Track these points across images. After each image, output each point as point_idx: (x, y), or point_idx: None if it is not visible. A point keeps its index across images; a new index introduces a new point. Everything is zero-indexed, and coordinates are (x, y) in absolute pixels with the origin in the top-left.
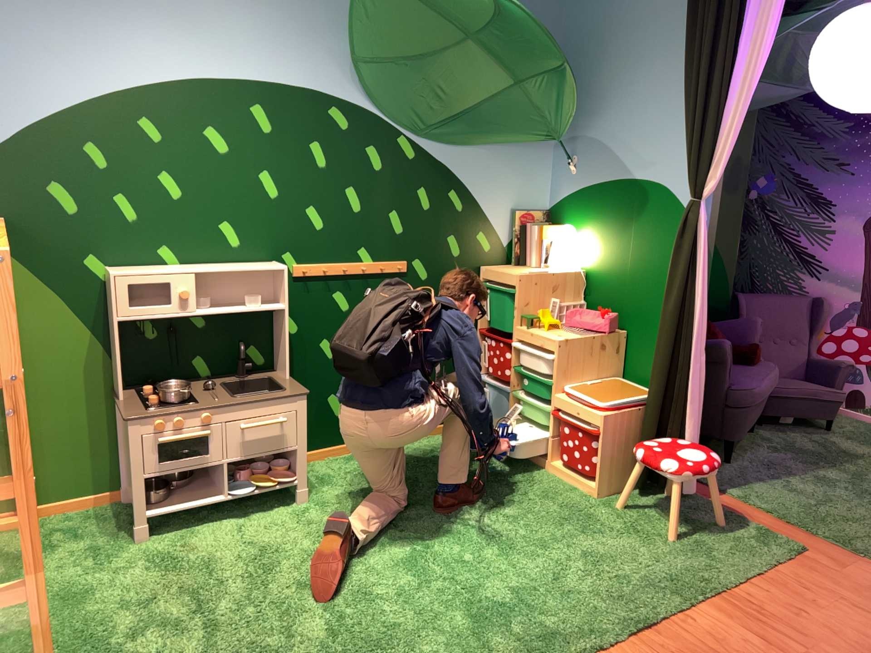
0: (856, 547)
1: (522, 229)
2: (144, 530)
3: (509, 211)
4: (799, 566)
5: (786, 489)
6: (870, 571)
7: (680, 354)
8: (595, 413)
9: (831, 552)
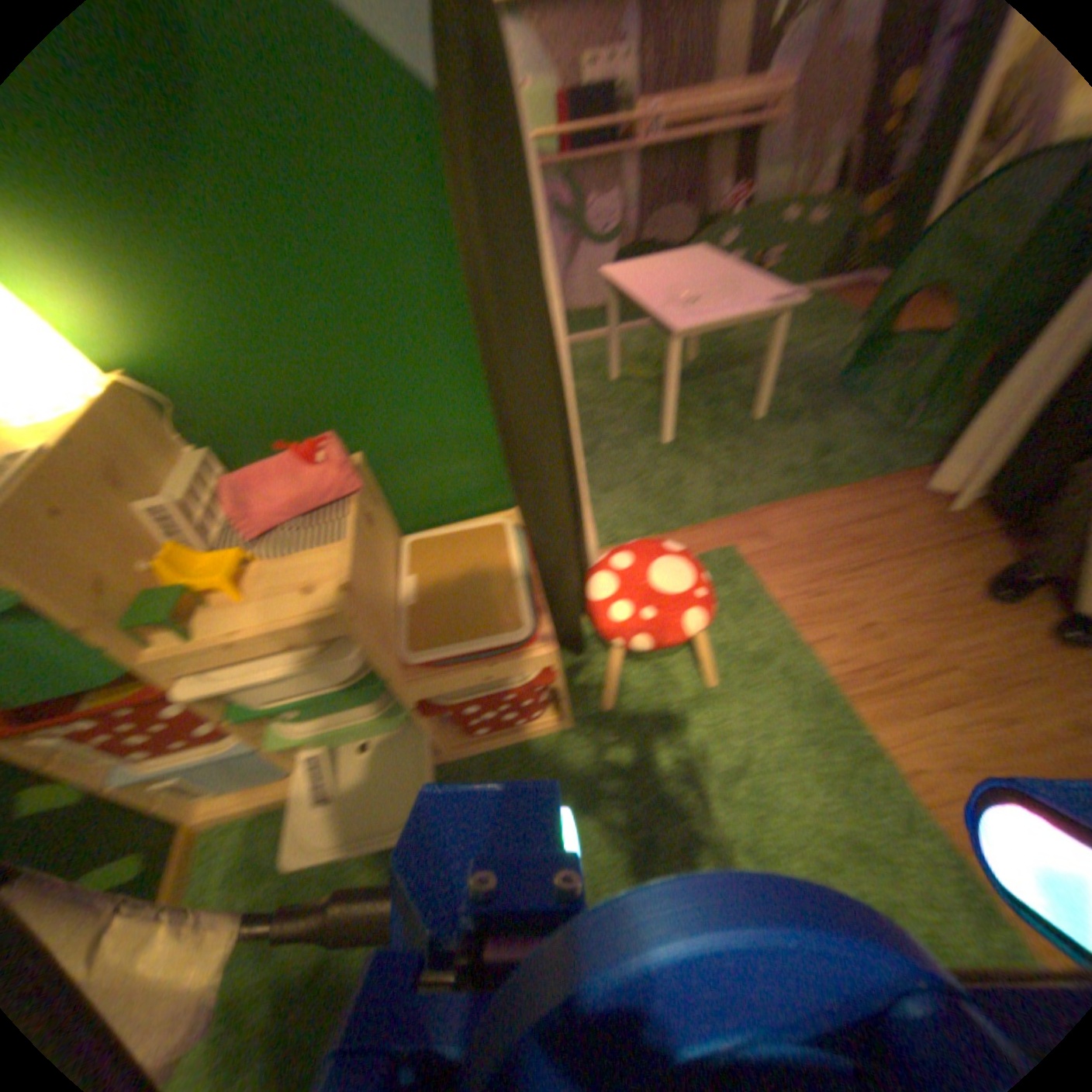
0: (742, 502)
1: None
2: None
3: None
4: (778, 571)
5: (610, 489)
6: (785, 517)
7: (563, 431)
8: (538, 651)
9: (746, 526)
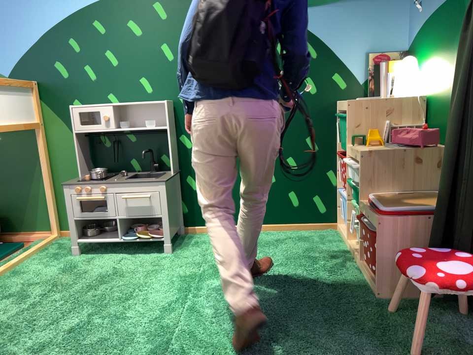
0: None
1: (377, 66)
2: (79, 252)
3: (365, 53)
4: None
5: None
6: None
7: None
8: (377, 218)
9: None
